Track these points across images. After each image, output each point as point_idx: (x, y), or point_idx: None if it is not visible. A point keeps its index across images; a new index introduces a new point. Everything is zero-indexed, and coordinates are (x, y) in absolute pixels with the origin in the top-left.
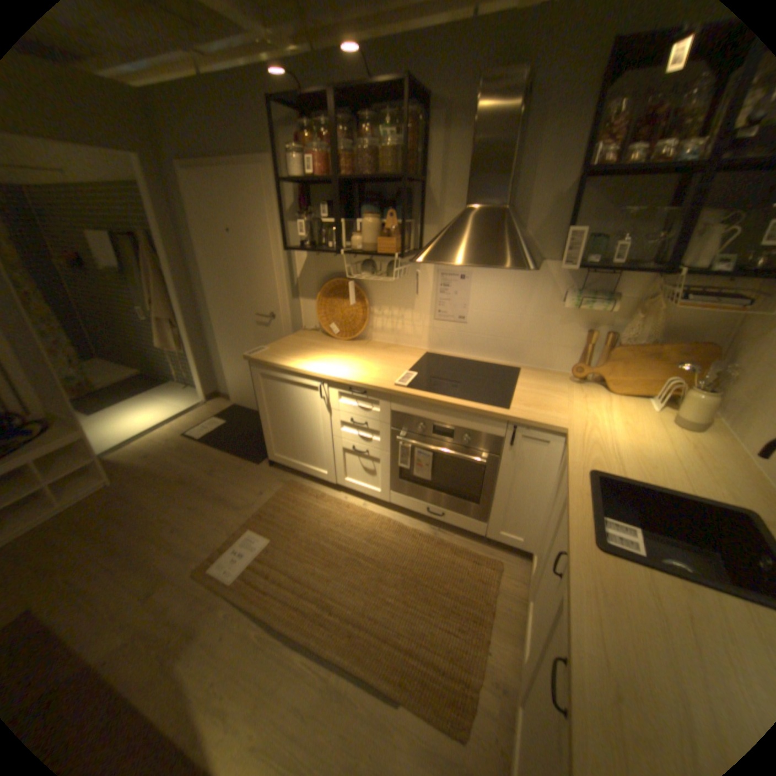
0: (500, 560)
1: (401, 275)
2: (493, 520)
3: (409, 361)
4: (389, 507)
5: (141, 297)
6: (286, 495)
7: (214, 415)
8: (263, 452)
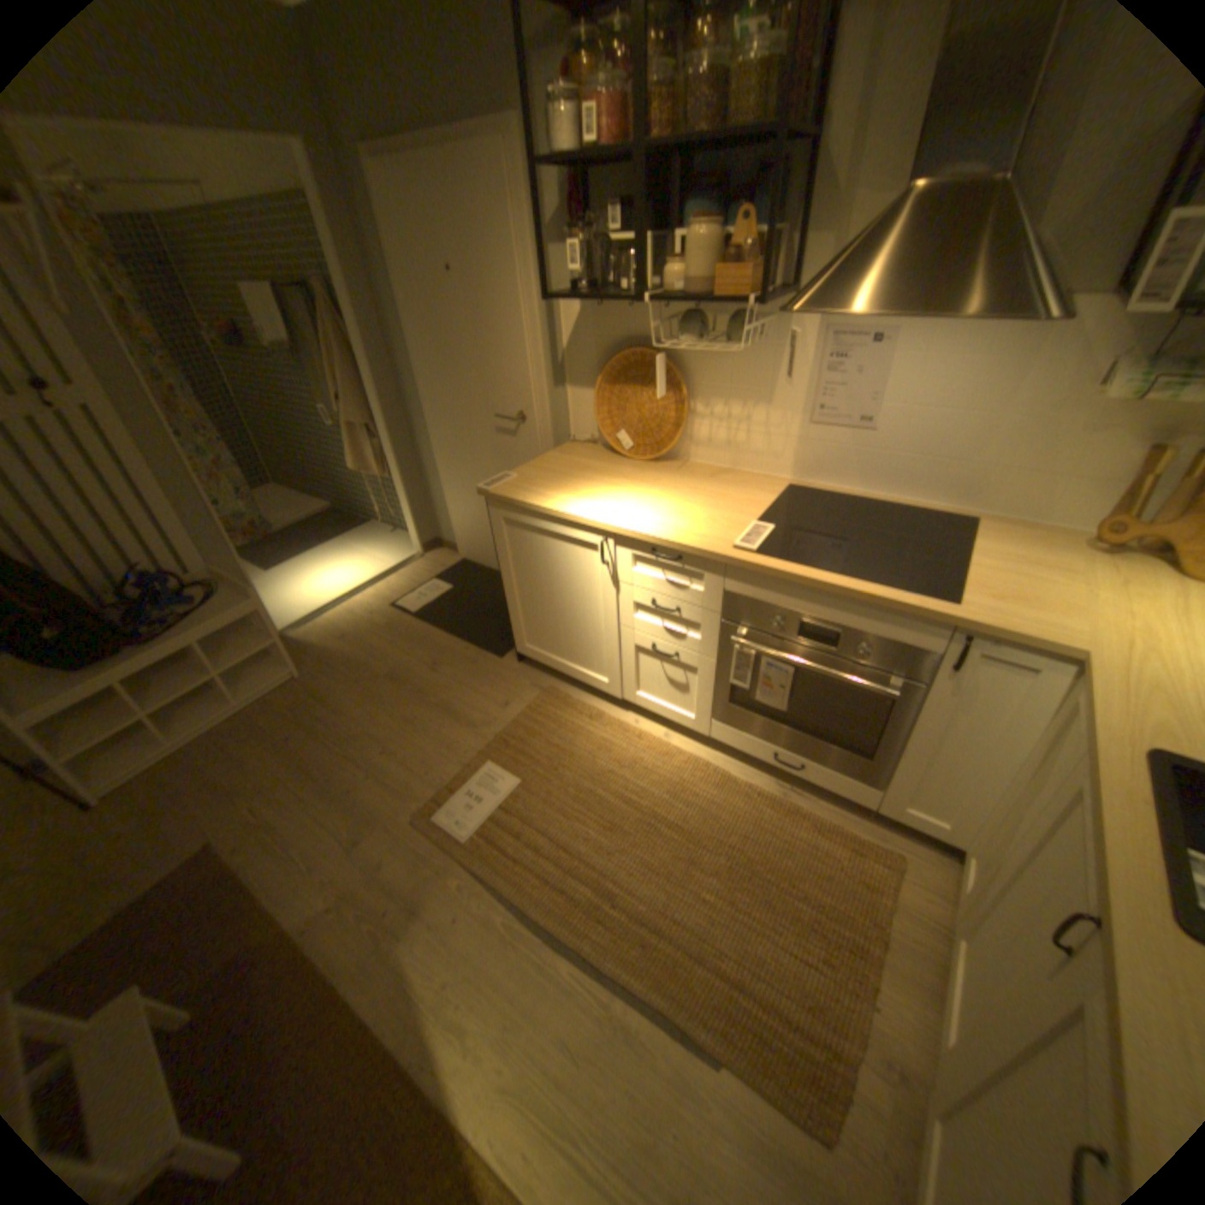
0: (900, 852)
1: (753, 336)
2: (894, 787)
3: (759, 501)
4: (707, 743)
5: (327, 389)
6: (545, 708)
7: (436, 574)
8: (509, 636)
